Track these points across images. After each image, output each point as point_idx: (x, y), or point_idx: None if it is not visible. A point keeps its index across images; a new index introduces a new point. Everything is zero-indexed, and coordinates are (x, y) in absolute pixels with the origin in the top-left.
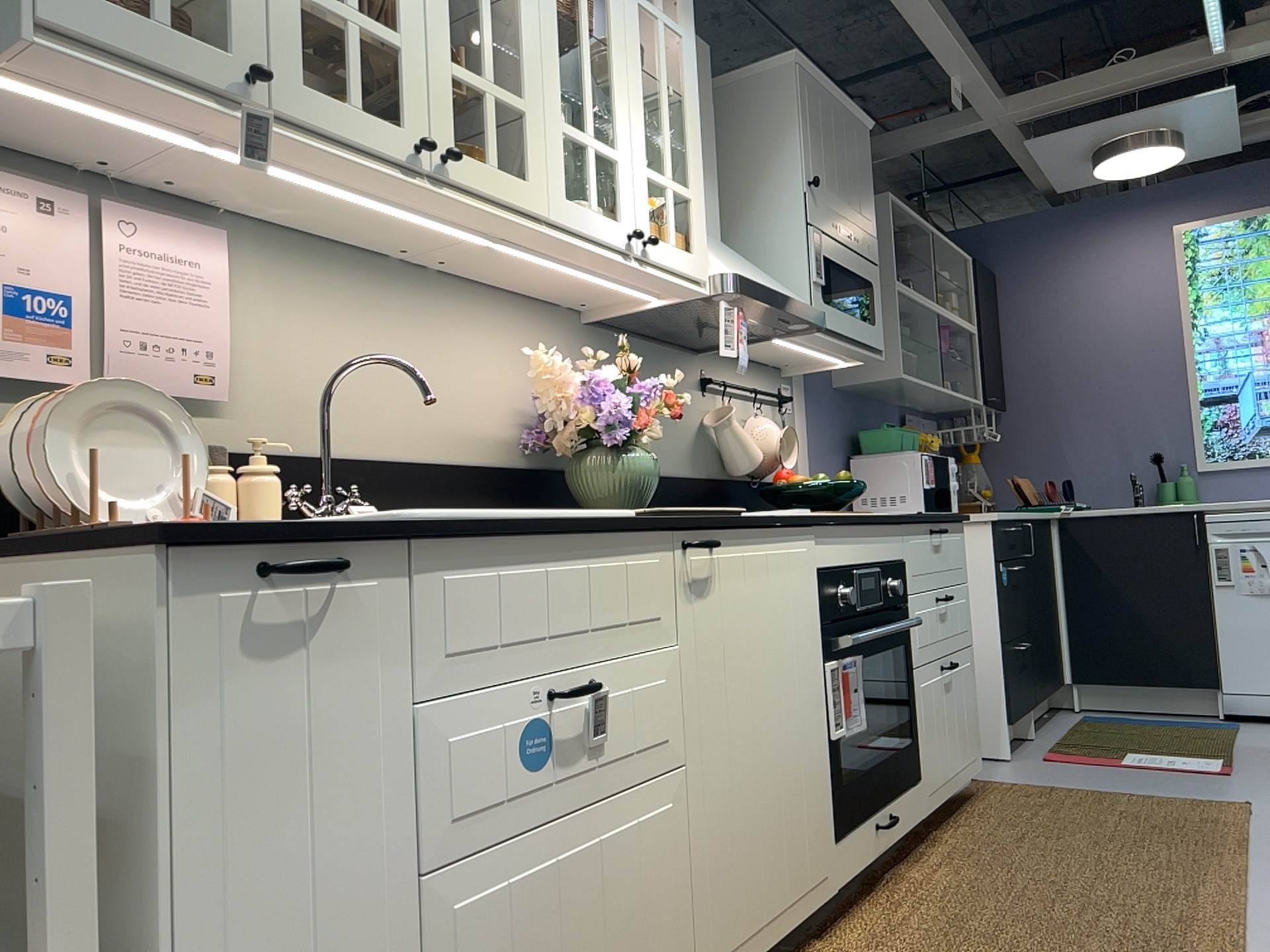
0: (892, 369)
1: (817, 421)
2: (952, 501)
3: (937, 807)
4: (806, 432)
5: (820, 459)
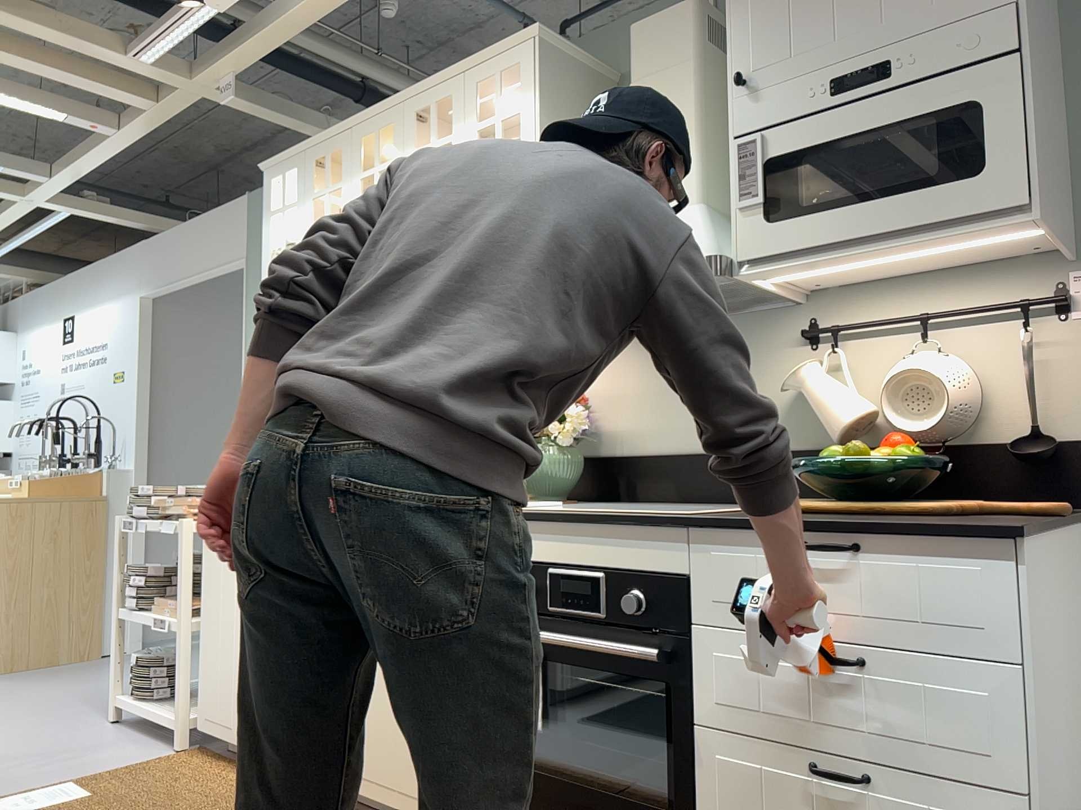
0: None
1: None
2: None
3: None
4: None
5: None
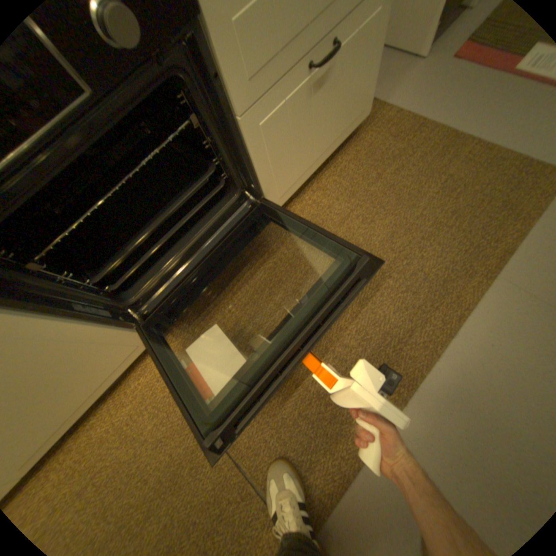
0: None
1: None
2: None
3: (290, 195)
4: None
5: None
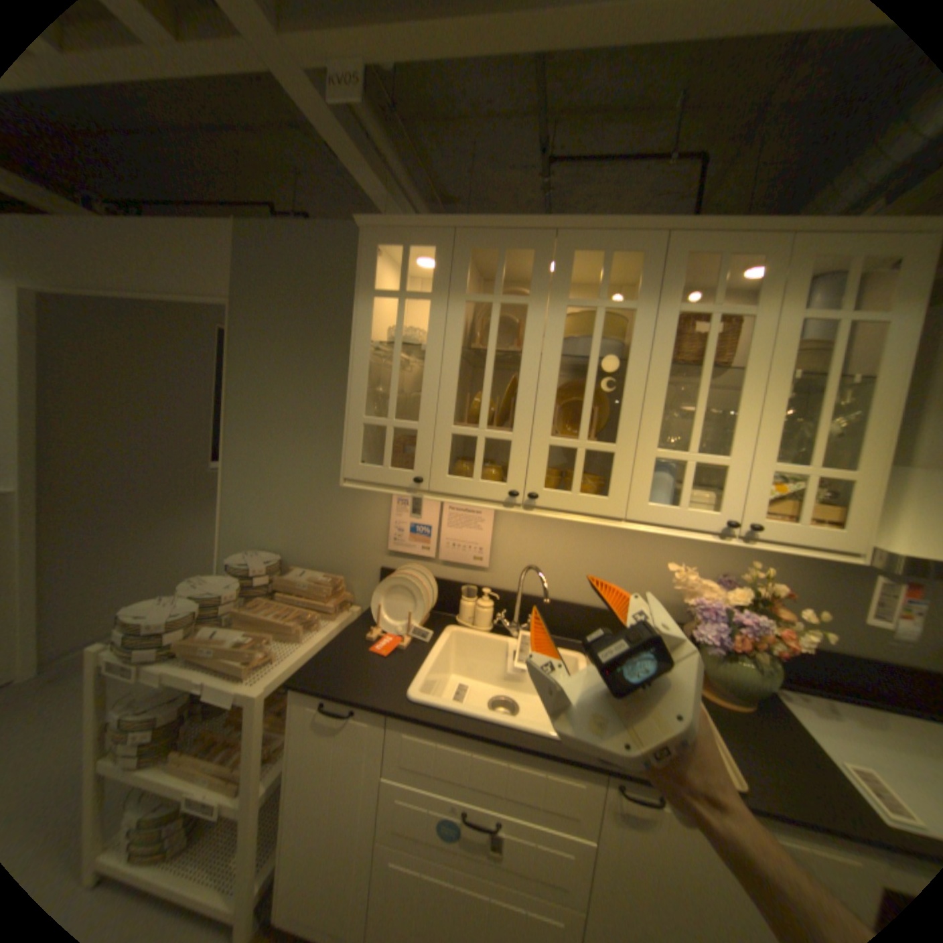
0: None
1: None
2: None
3: None
4: None
5: None
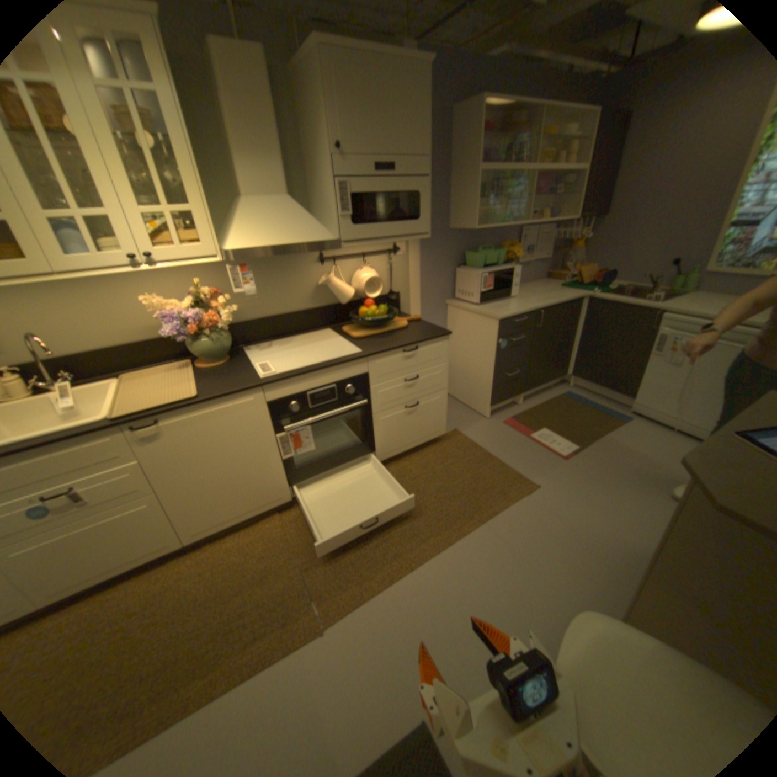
0: (479, 220)
1: (427, 254)
2: (509, 292)
3: (390, 457)
4: (415, 262)
5: (427, 274)
